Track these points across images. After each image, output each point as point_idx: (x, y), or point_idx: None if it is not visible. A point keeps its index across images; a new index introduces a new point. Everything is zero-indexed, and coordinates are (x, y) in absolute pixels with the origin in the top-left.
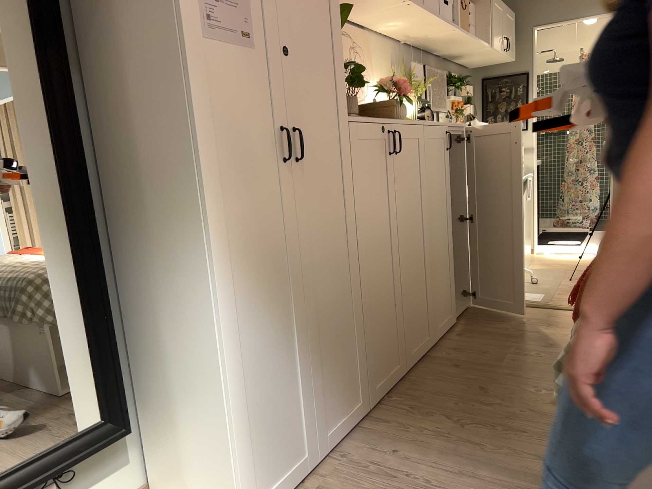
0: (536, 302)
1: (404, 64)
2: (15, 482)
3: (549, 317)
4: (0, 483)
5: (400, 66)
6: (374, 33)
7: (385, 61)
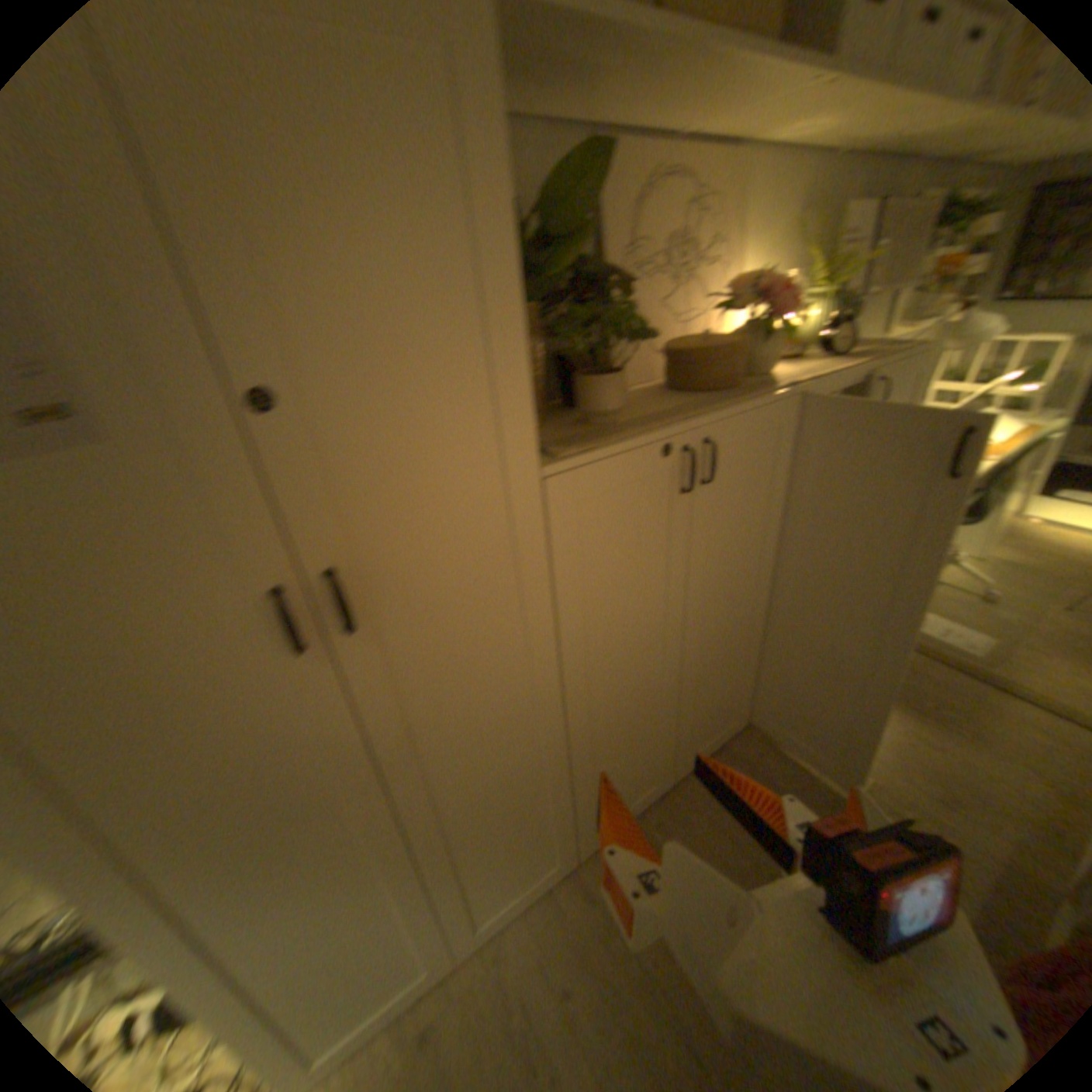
0: (971, 661)
1: (838, 201)
2: None
3: (981, 712)
4: None
5: (825, 208)
6: (764, 148)
7: (785, 209)
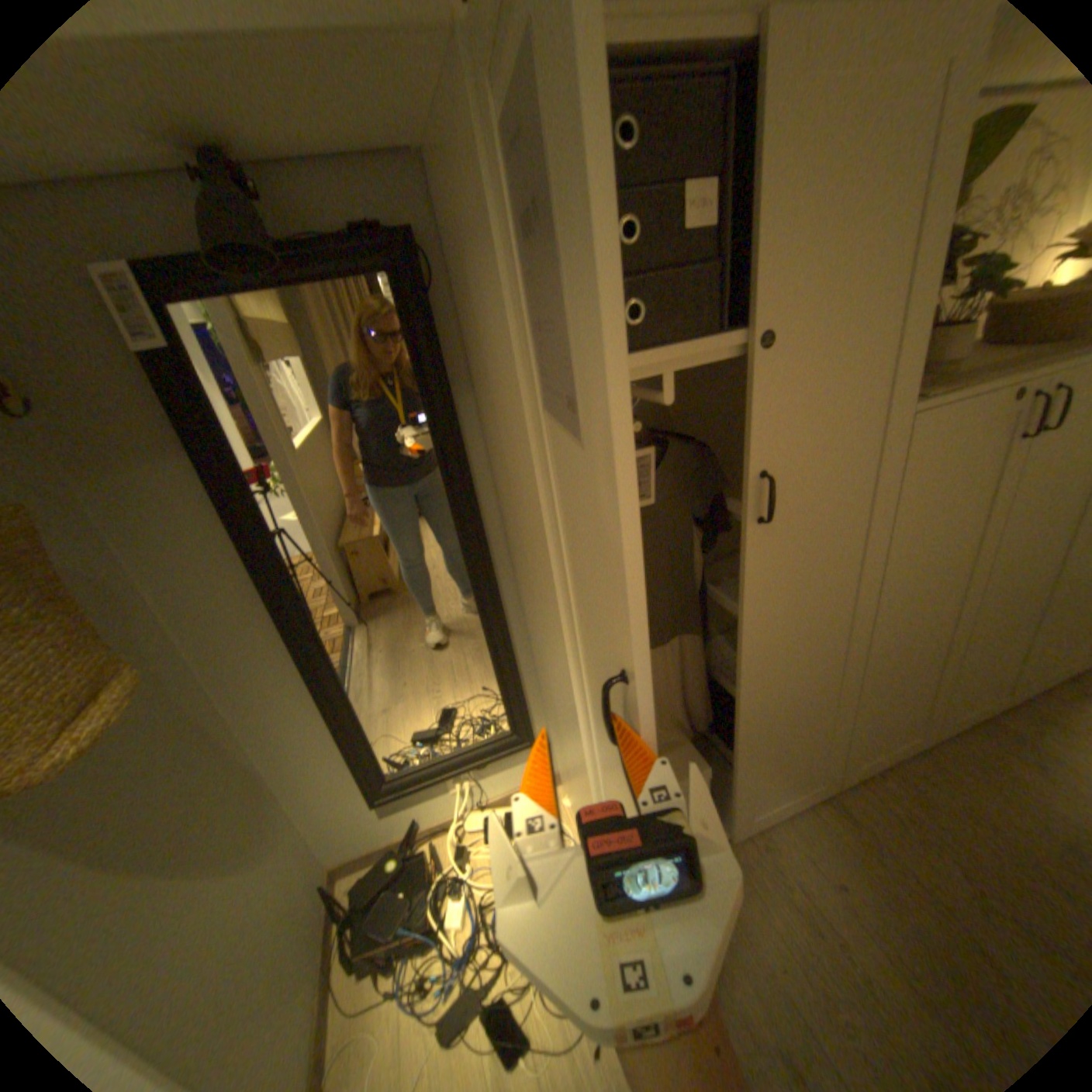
0: None
1: None
2: (439, 770)
3: None
4: (428, 768)
5: None
6: None
7: None
